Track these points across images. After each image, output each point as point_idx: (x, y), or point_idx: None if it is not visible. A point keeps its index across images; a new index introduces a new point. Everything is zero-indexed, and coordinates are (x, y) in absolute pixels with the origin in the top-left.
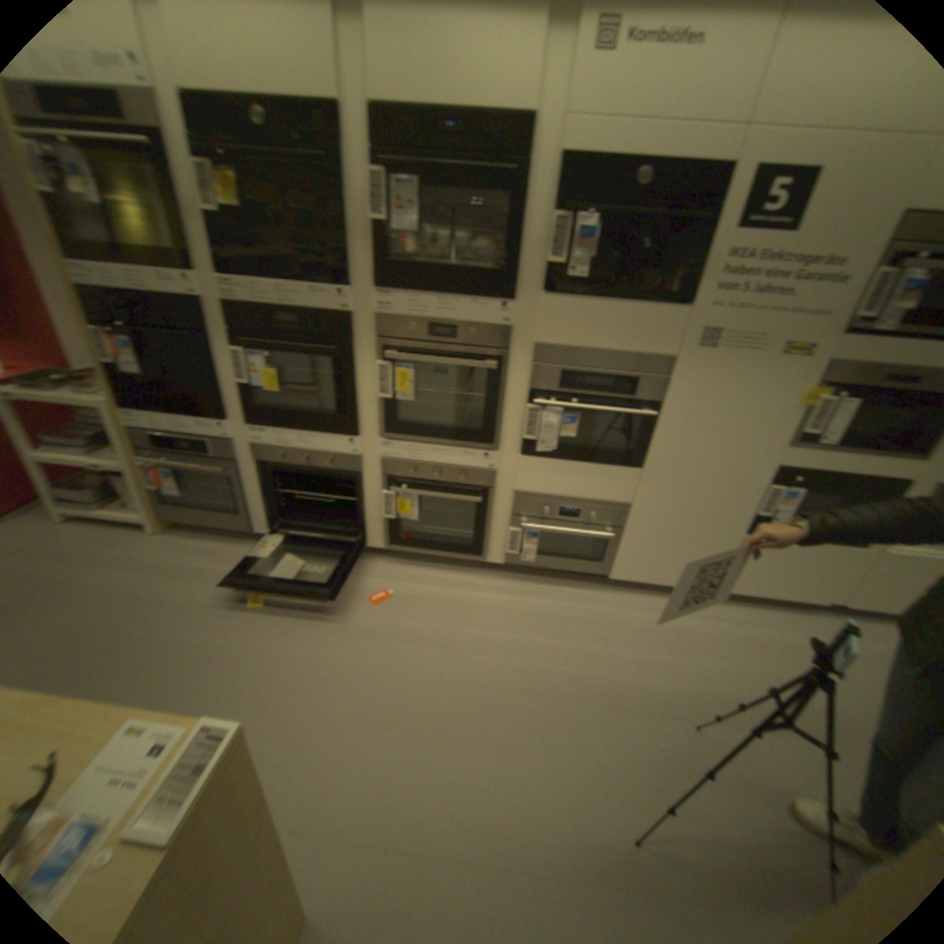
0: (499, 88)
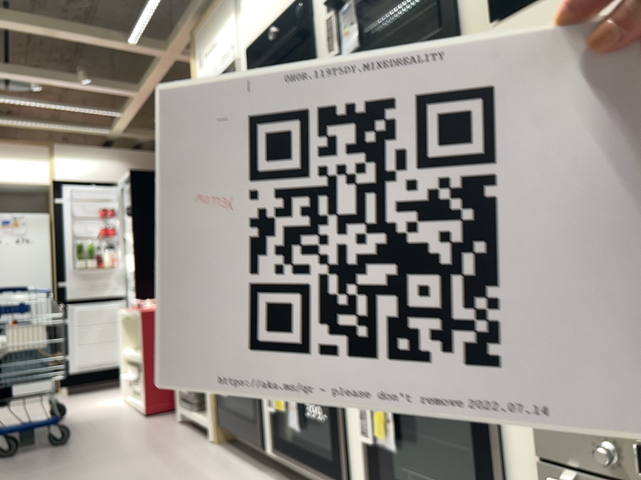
0: None
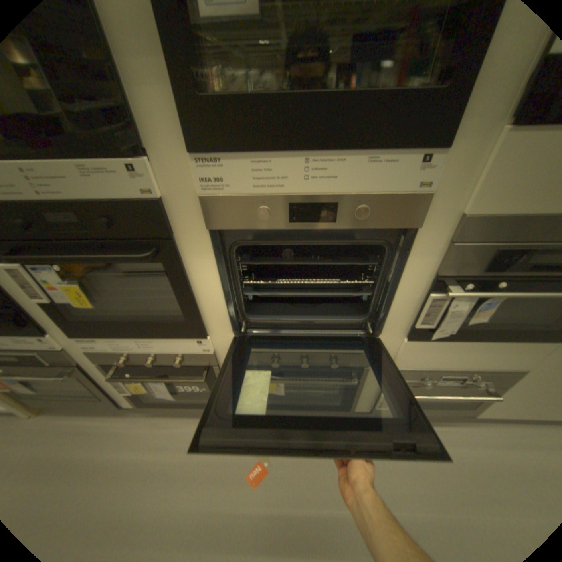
0: None
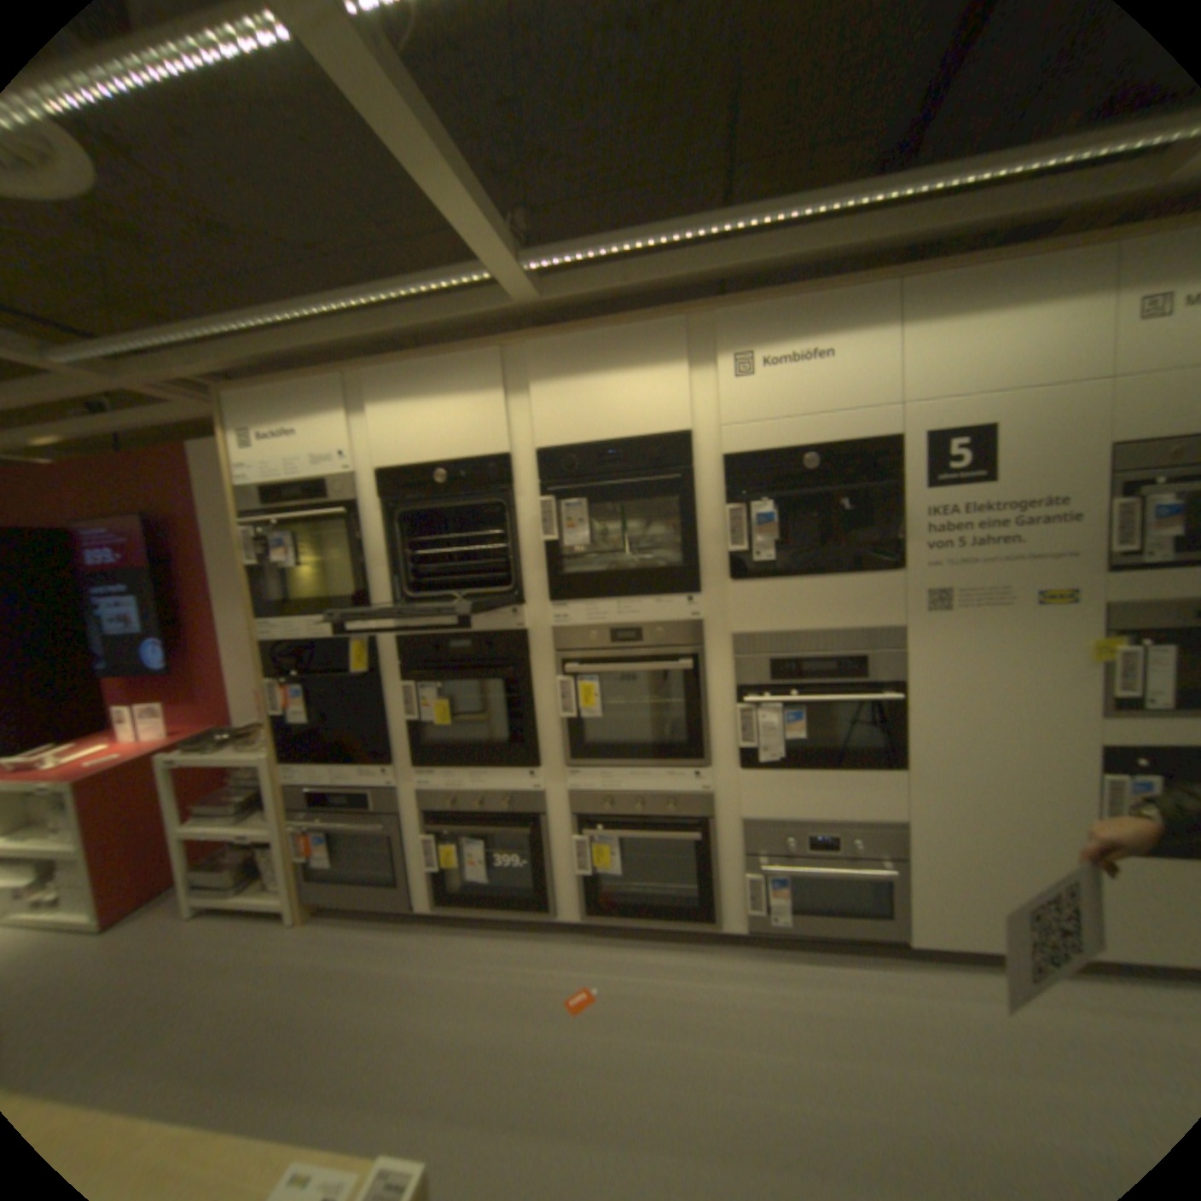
0: (654, 419)
